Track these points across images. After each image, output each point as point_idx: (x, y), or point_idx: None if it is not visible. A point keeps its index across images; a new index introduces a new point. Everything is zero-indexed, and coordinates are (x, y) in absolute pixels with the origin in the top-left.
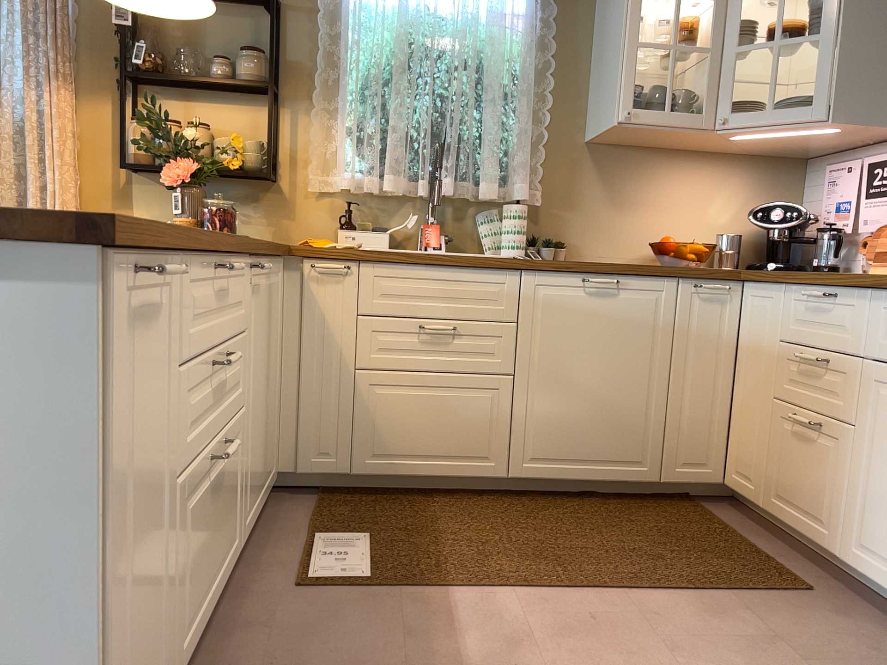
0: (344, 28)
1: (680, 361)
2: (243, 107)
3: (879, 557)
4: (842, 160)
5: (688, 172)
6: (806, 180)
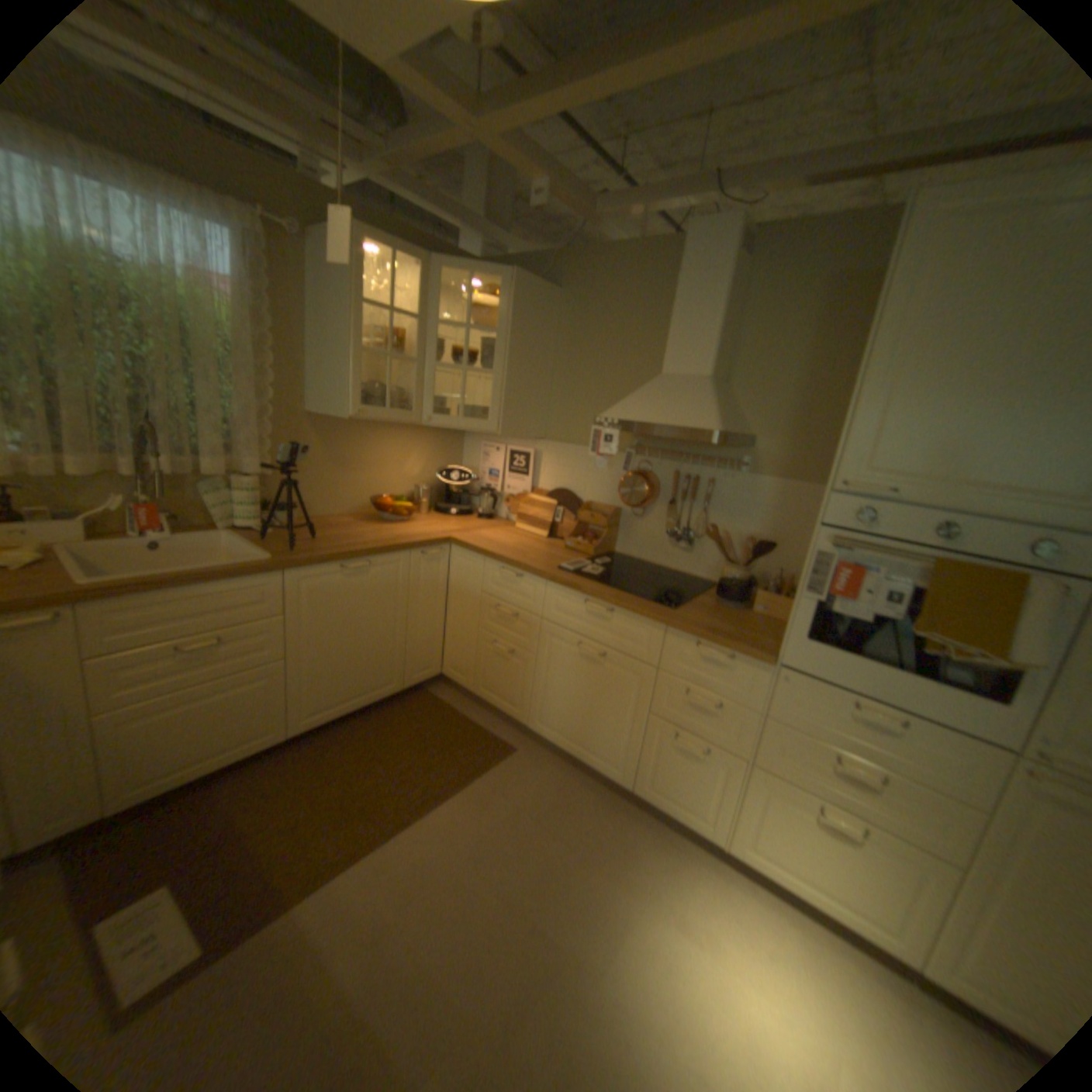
0: None
1: (413, 607)
2: None
3: (552, 727)
4: (489, 437)
5: (389, 439)
6: (463, 442)
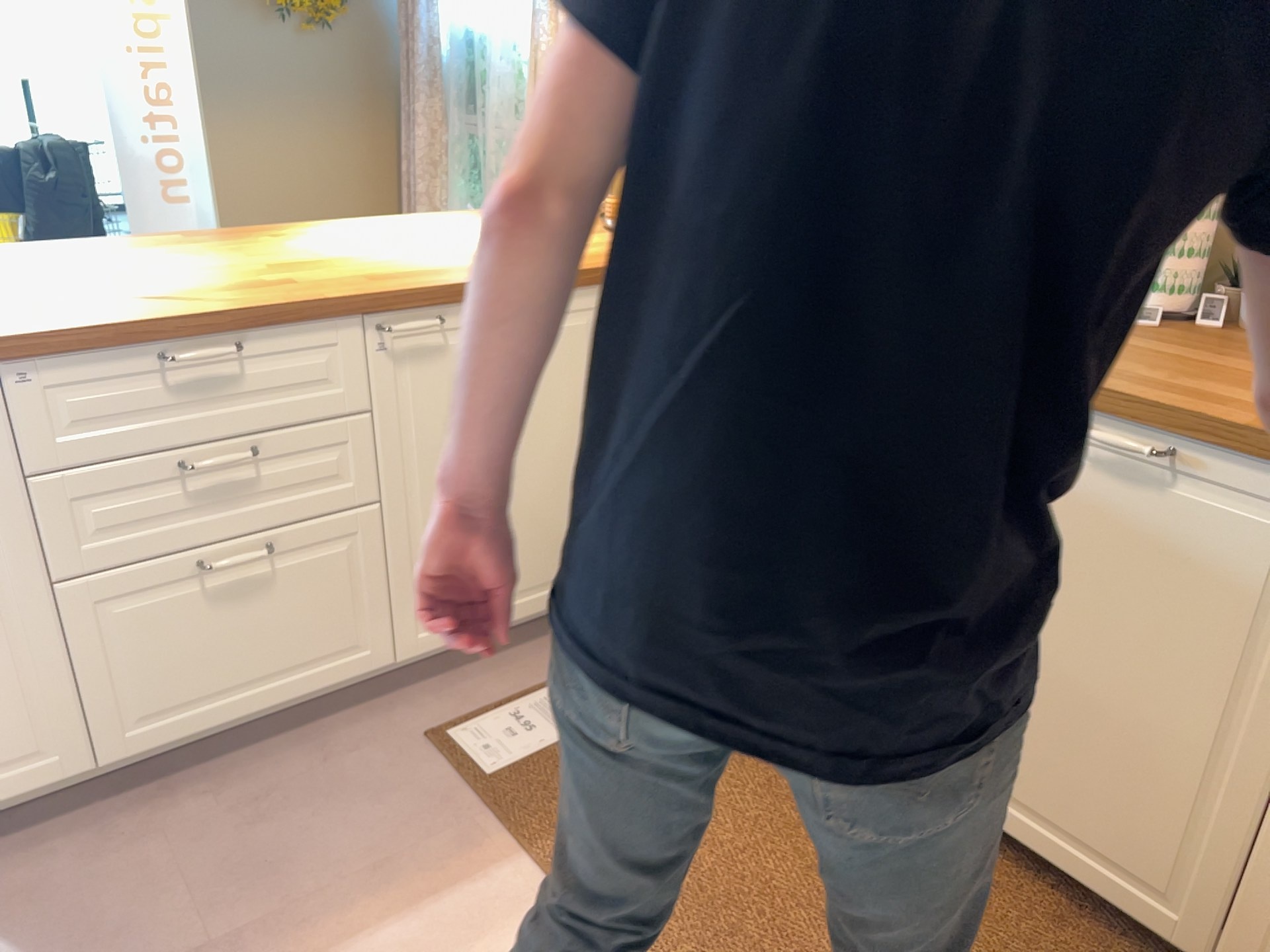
0: None
1: None
2: None
3: None
4: None
5: None
6: None
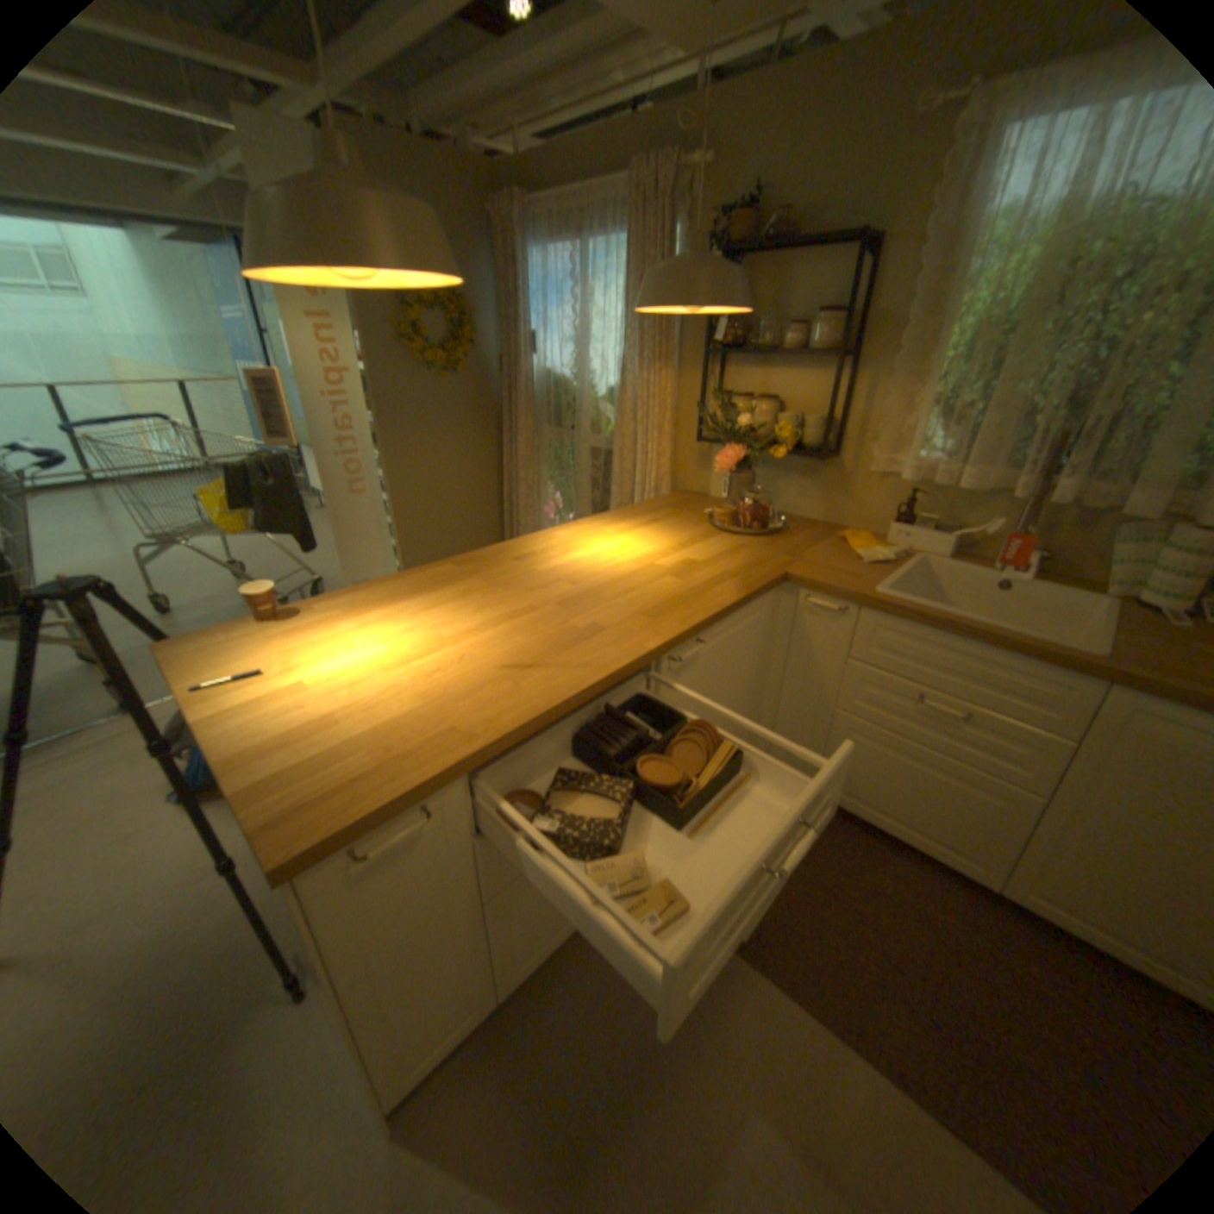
0: (963, 252)
1: None
2: (816, 369)
3: None
4: None
5: None
6: None
